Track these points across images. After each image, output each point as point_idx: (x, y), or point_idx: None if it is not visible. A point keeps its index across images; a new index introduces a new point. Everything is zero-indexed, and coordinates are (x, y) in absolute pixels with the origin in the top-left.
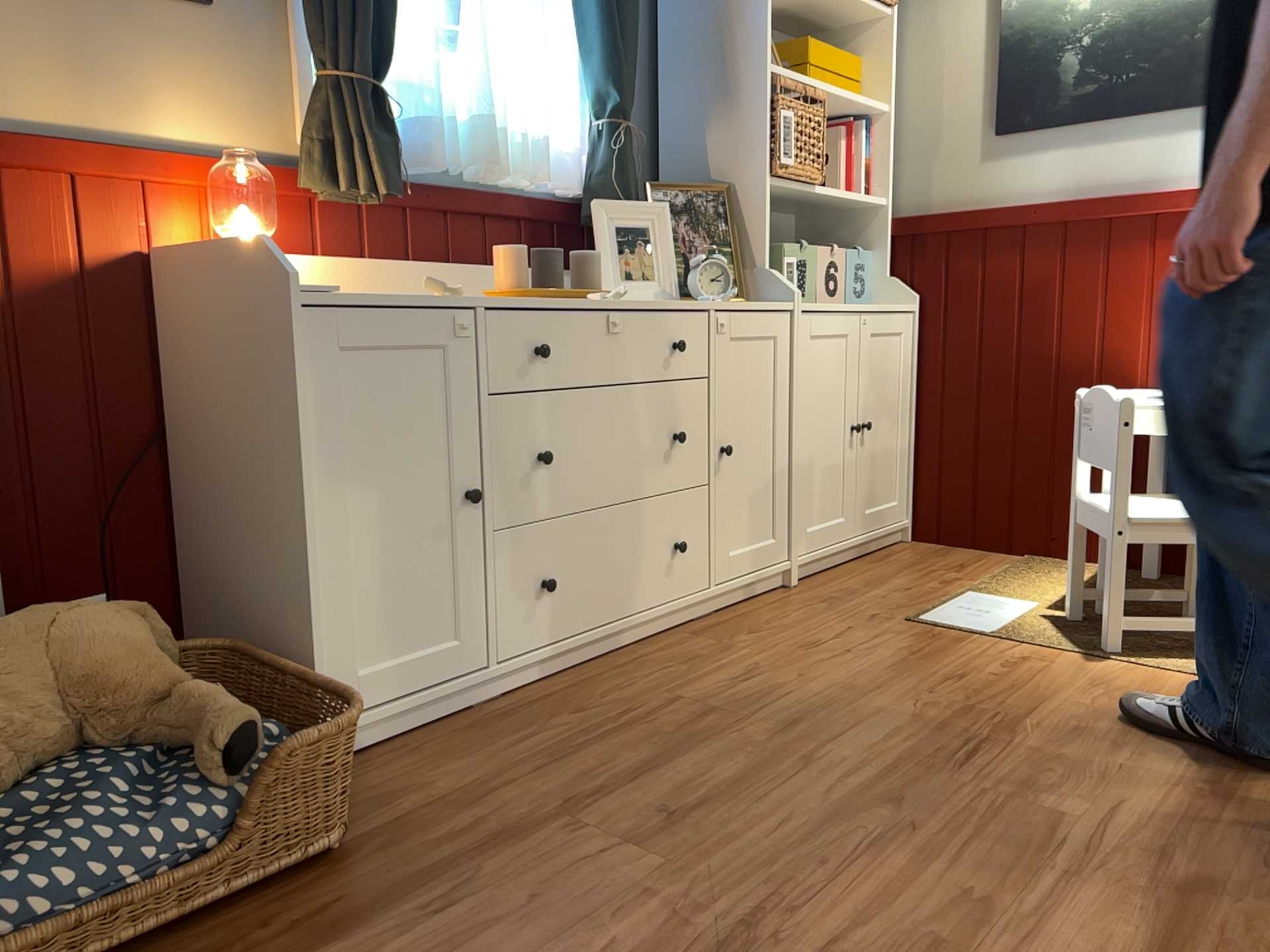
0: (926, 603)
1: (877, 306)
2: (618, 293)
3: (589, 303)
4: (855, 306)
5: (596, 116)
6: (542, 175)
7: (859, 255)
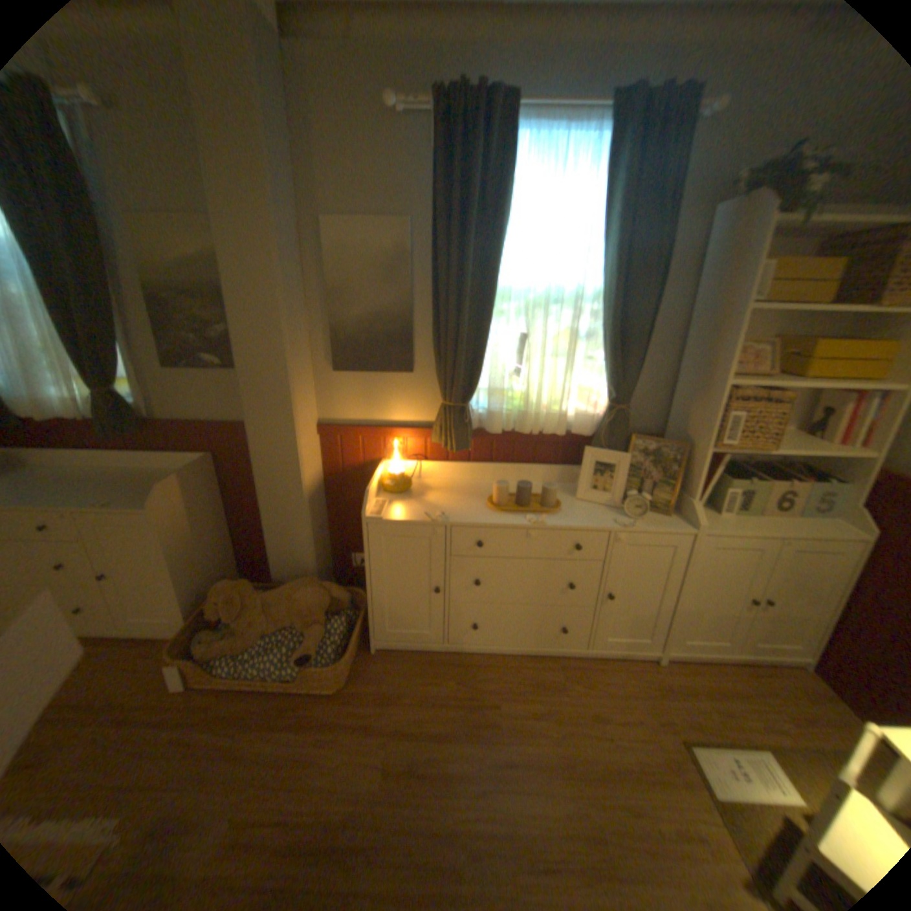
0: (721, 741)
1: (820, 533)
2: (535, 523)
3: (519, 524)
4: (784, 533)
5: (608, 398)
6: (558, 433)
7: (844, 483)
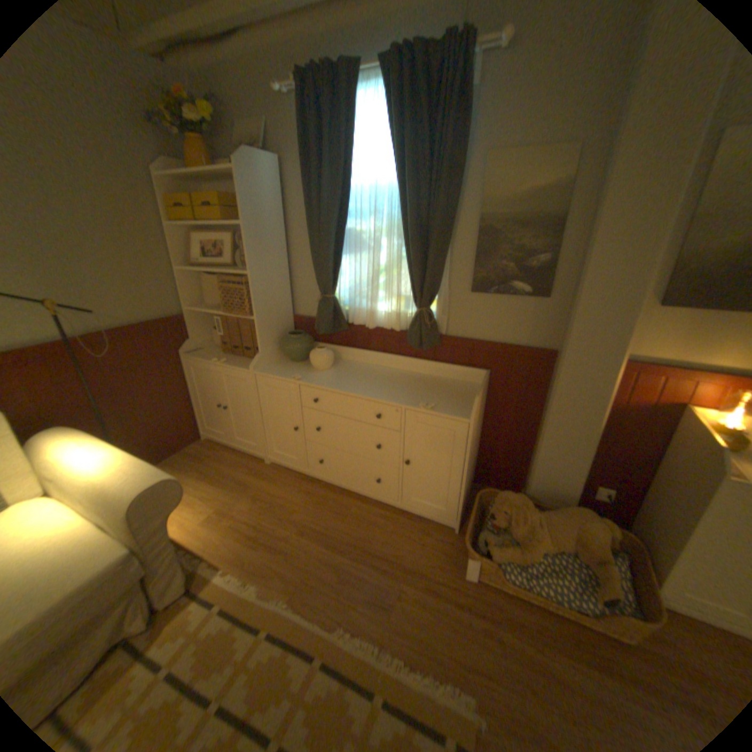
0: None
1: None
2: None
3: None
4: None
5: None
6: None
7: None
